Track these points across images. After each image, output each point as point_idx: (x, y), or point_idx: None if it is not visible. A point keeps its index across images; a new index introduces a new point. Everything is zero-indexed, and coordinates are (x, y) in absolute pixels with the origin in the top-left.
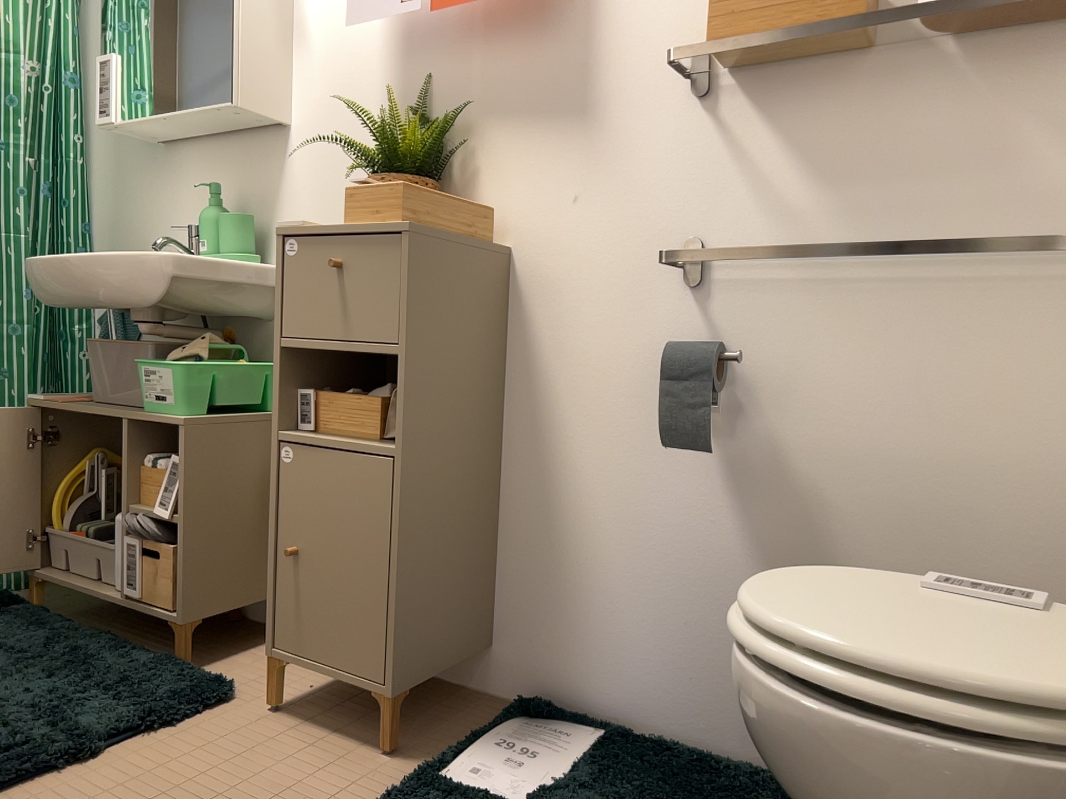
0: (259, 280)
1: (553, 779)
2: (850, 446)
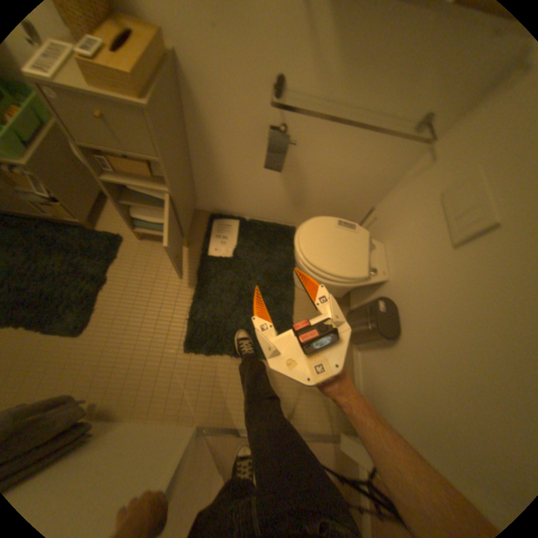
0: None
1: (235, 245)
2: (320, 163)
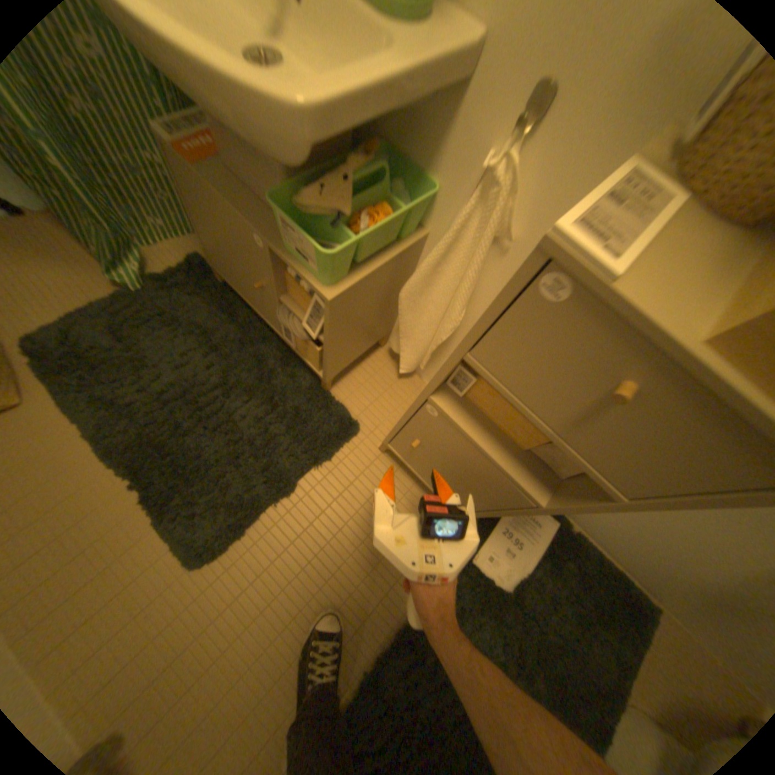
0: (435, 83)
1: (531, 571)
2: None
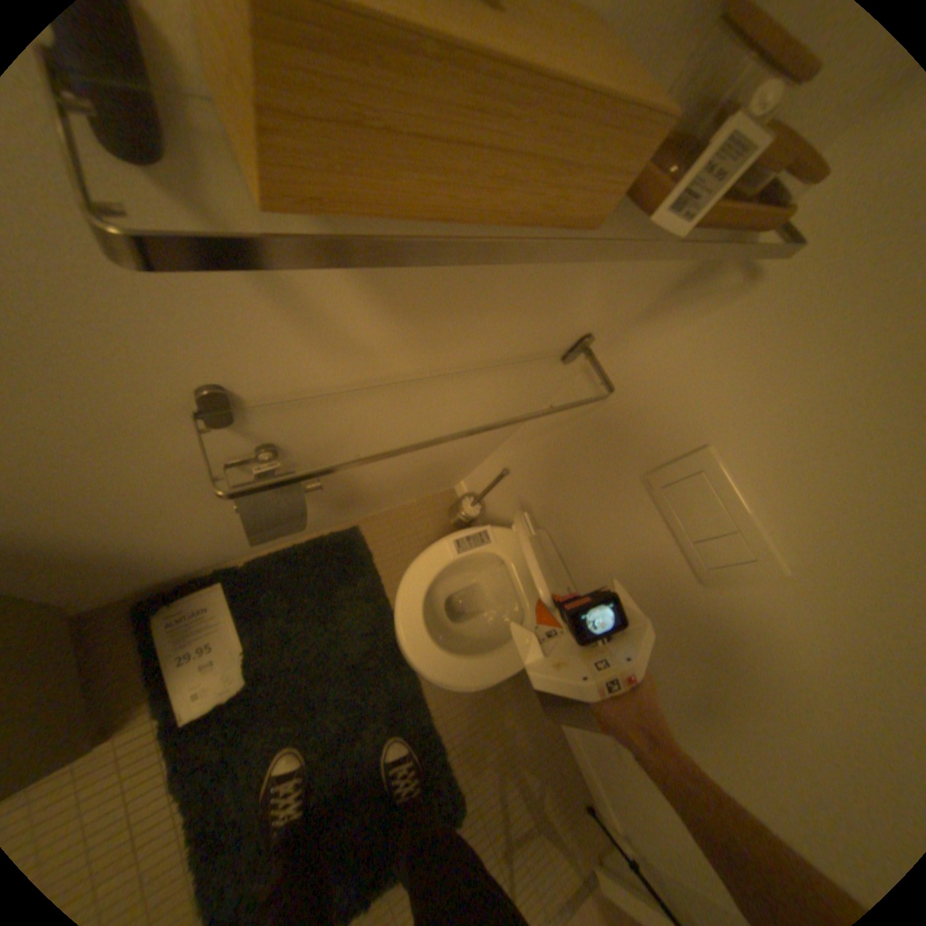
0: None
1: (237, 651)
2: (380, 450)
